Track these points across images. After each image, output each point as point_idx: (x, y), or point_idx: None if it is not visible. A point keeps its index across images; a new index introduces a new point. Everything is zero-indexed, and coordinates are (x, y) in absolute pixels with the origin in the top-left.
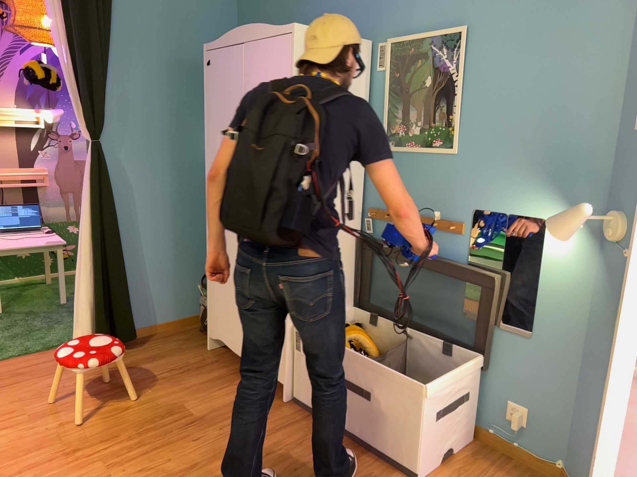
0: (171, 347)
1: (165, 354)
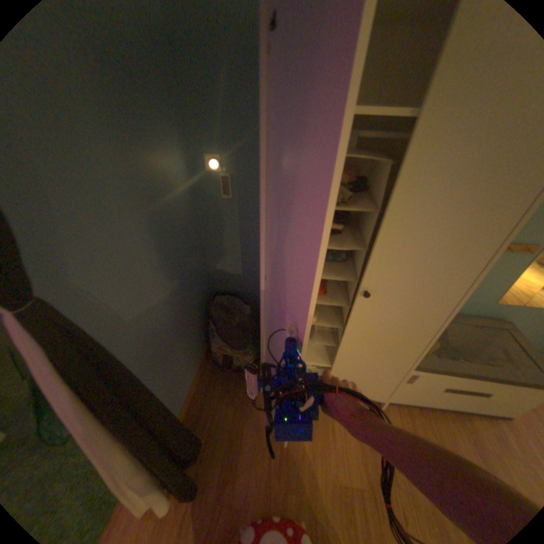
0: (230, 412)
1: (238, 427)
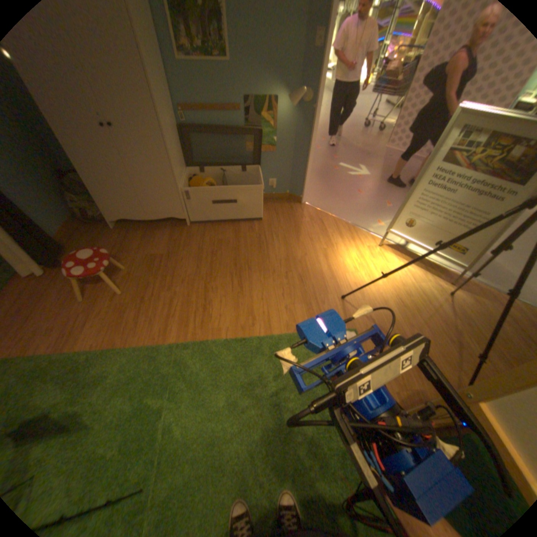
0: (87, 239)
1: (91, 244)
